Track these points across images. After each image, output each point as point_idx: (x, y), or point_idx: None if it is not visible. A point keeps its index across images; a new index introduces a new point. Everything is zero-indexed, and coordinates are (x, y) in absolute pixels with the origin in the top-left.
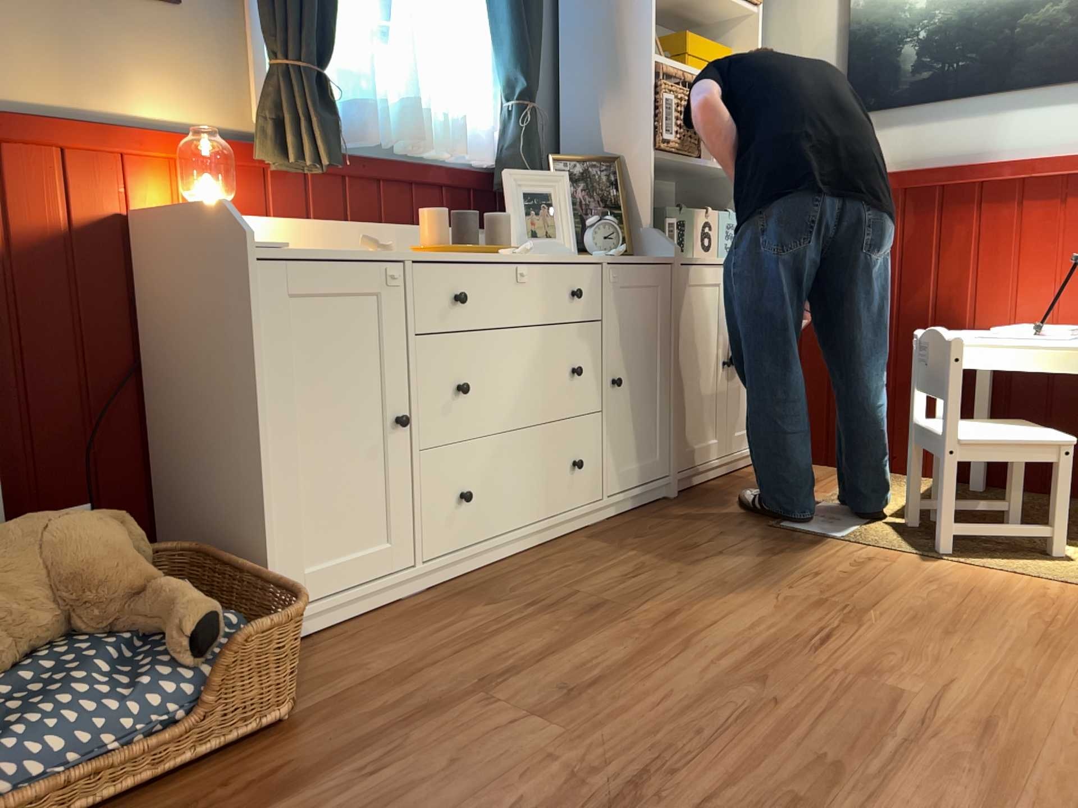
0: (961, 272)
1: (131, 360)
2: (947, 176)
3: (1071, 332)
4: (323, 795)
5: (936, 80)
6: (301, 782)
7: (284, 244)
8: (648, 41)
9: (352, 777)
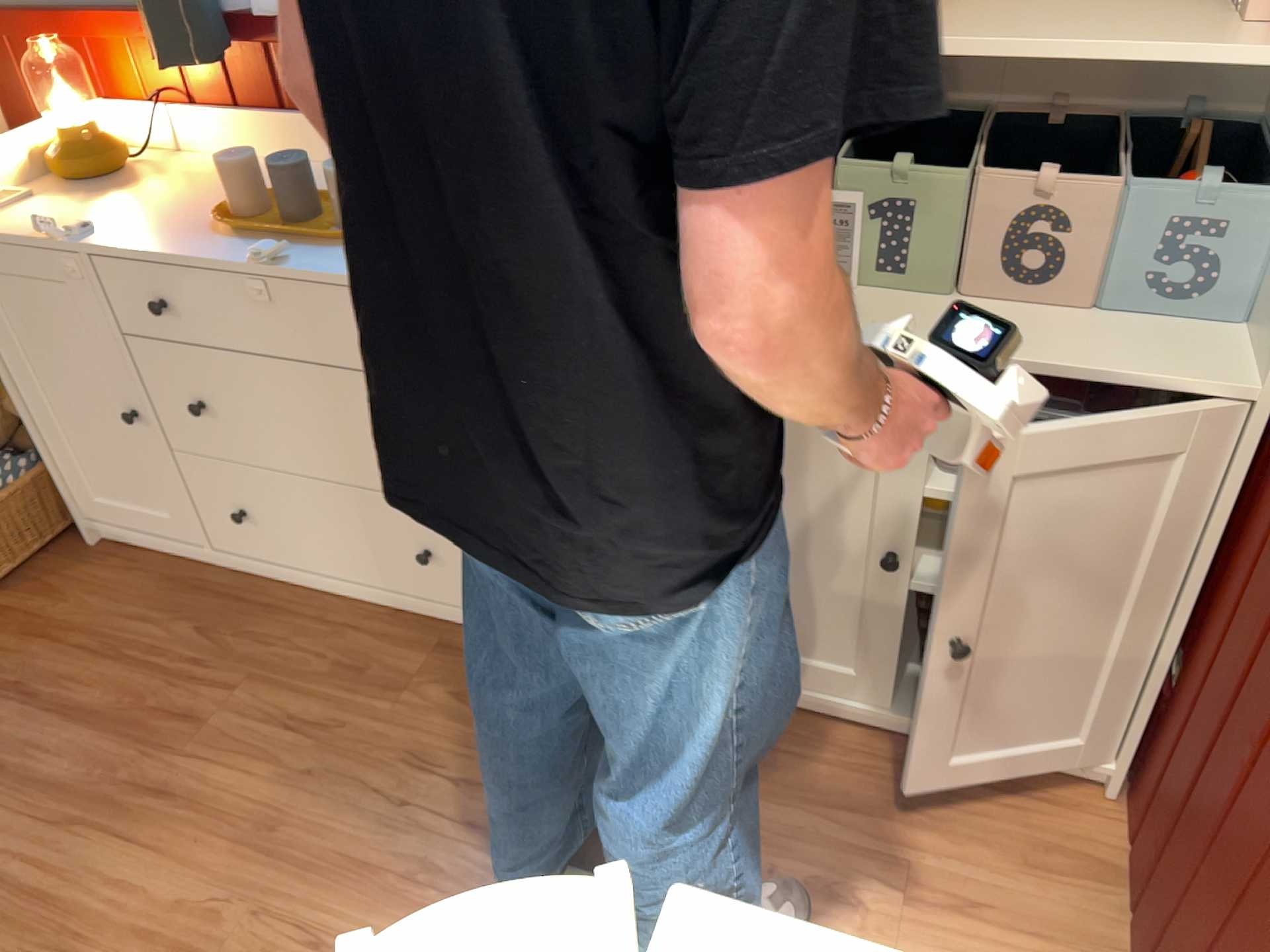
0: None
1: None
2: None
3: None
4: None
5: None
6: None
7: None
8: None
9: None
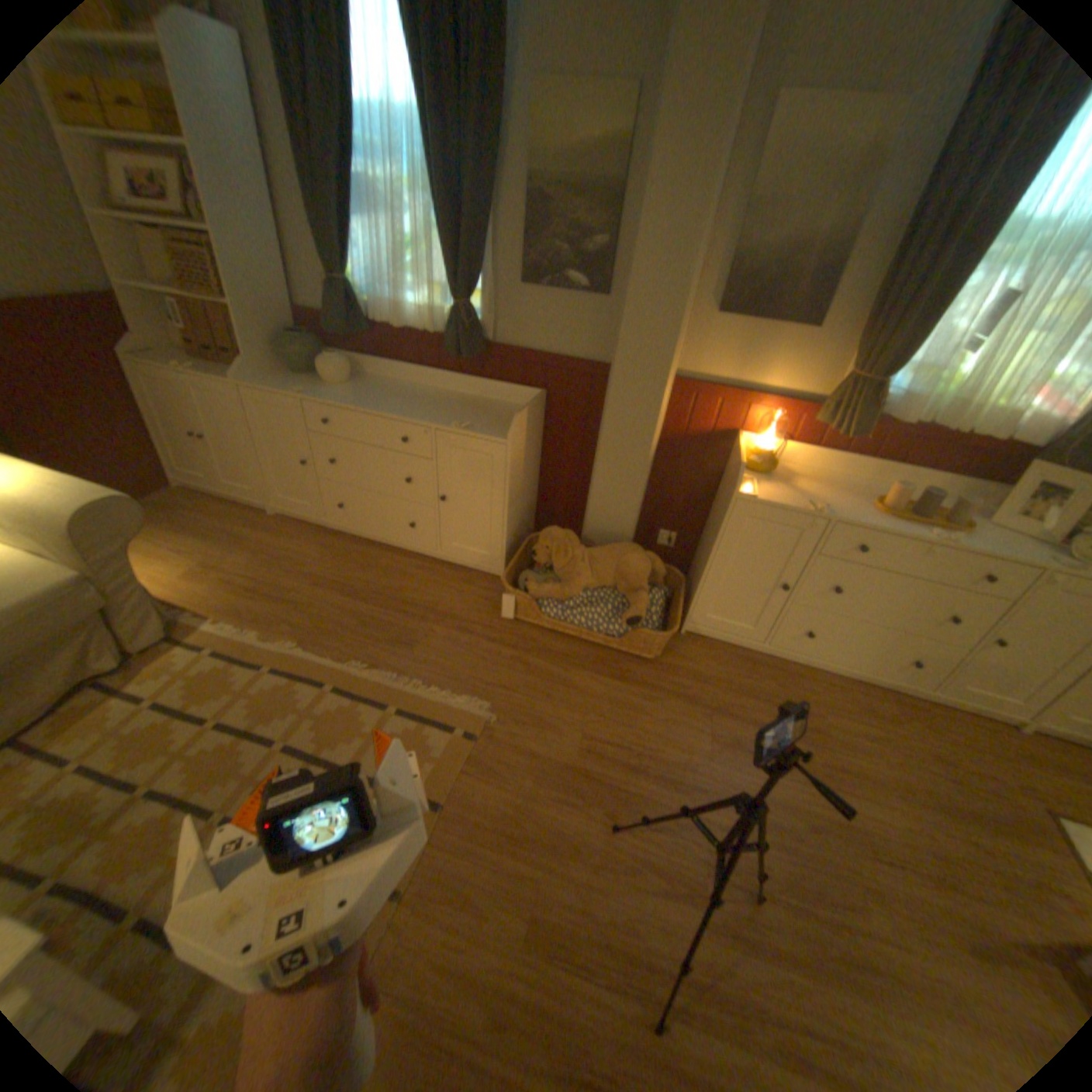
0: None
1: (715, 490)
2: None
3: None
4: (630, 691)
5: None
6: (632, 682)
7: (758, 495)
8: None
9: (642, 695)
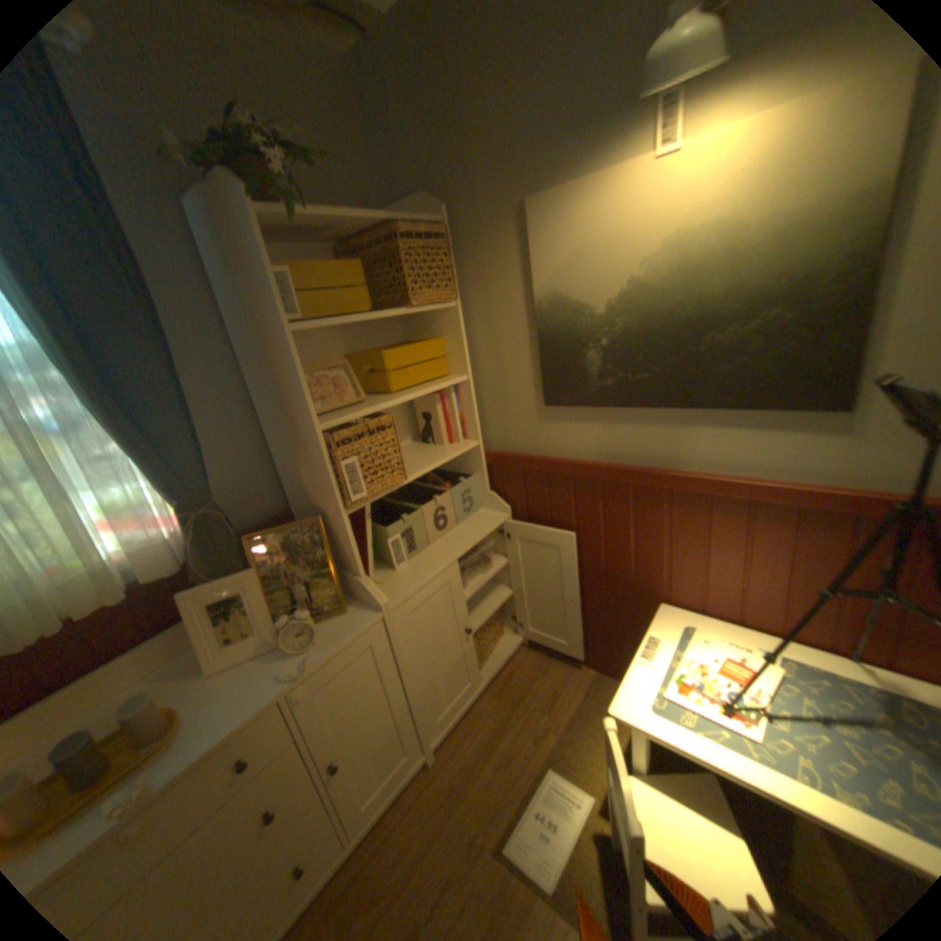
0: (658, 557)
1: None
2: (640, 478)
3: (766, 709)
4: None
5: (624, 386)
6: None
7: None
8: (309, 414)
9: None
